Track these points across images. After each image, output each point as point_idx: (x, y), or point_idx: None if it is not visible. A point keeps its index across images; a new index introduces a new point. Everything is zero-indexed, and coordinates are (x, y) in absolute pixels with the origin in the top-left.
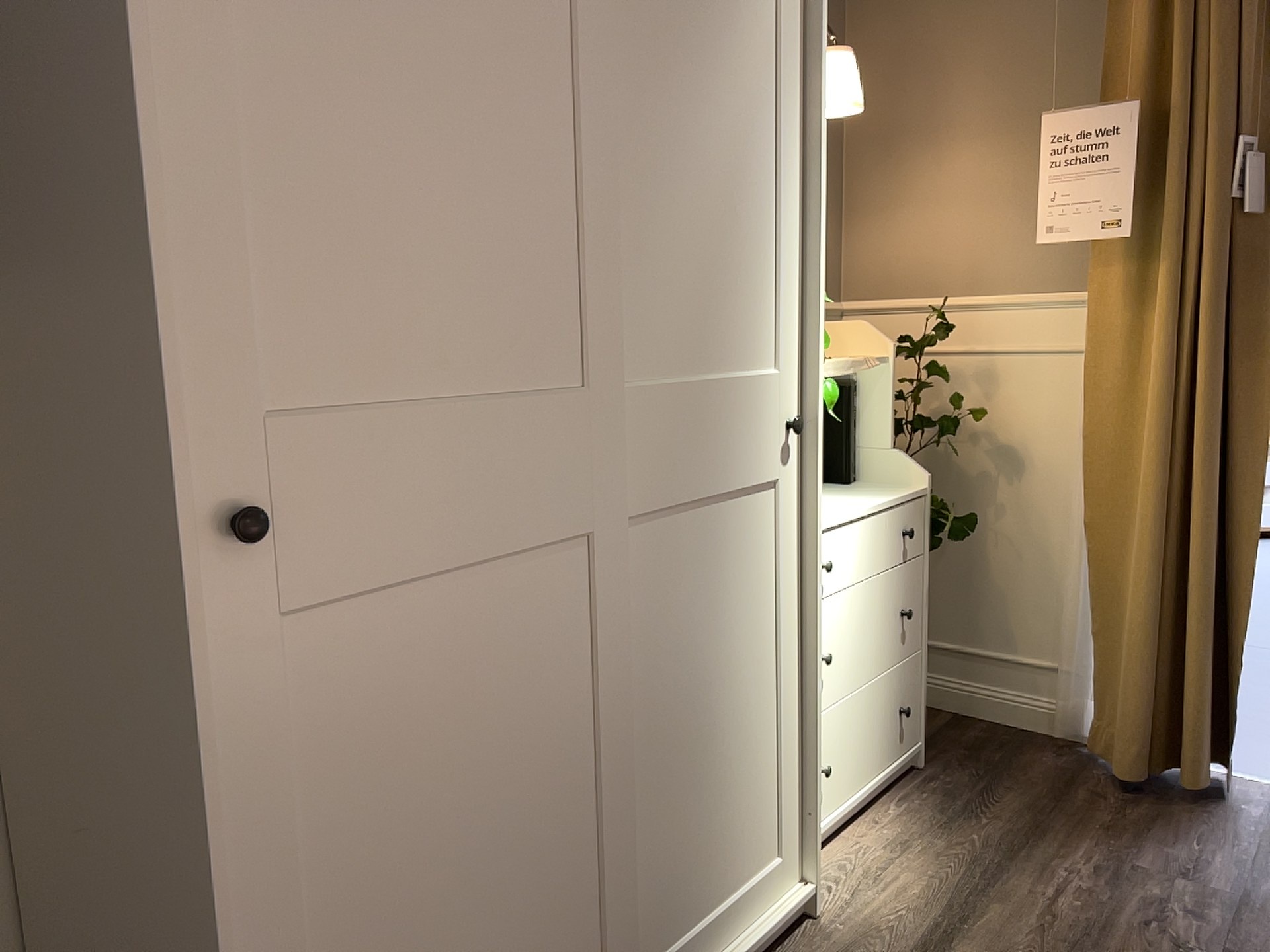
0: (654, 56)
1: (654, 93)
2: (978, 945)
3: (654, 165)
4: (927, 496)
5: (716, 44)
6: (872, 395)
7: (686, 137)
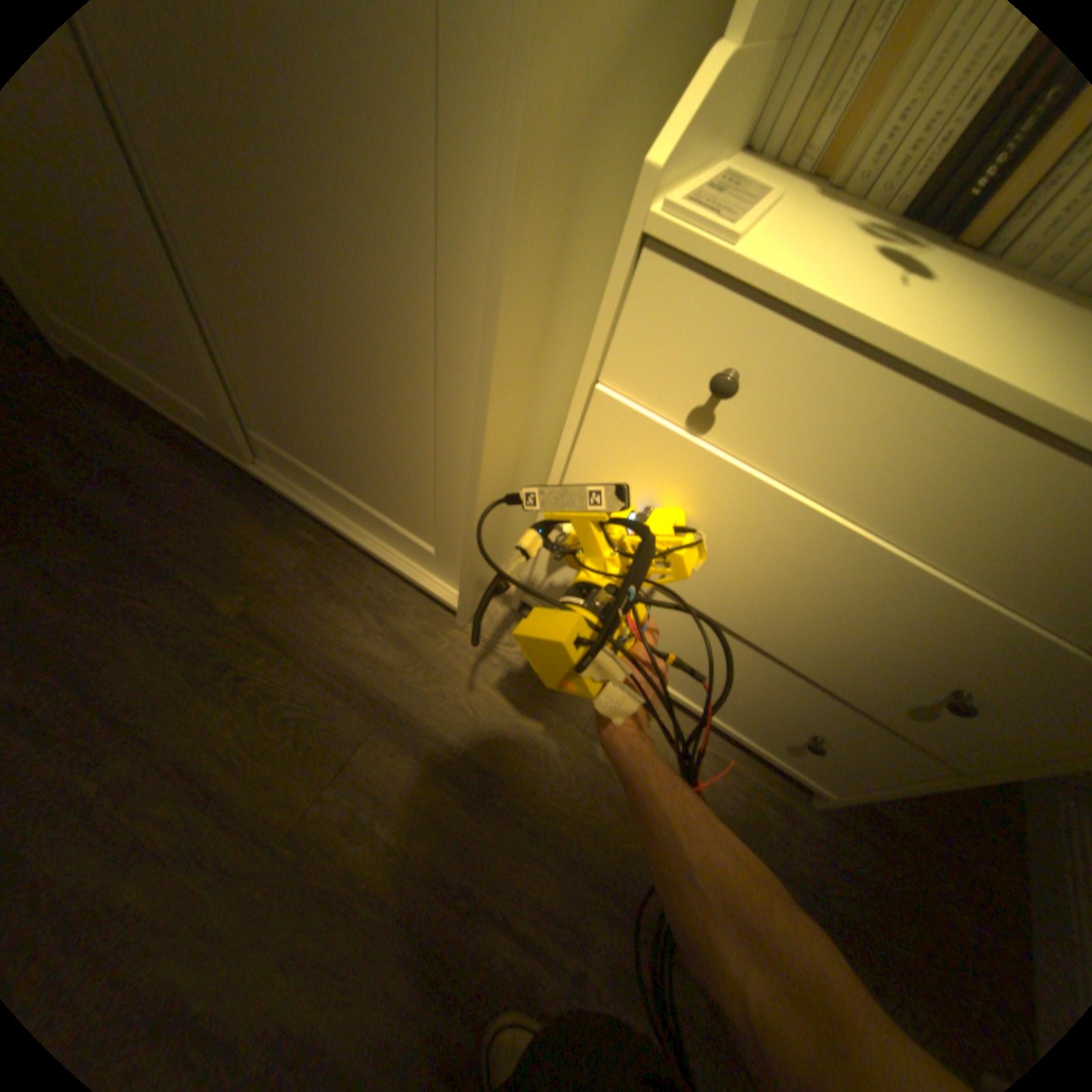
0: None
1: None
2: (412, 787)
3: None
4: None
5: None
6: None
7: None
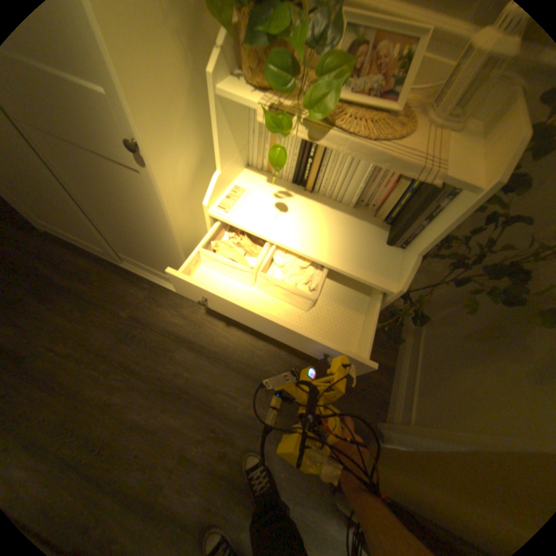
0: None
1: None
2: (193, 361)
3: None
4: (390, 294)
5: None
6: (453, 207)
7: None
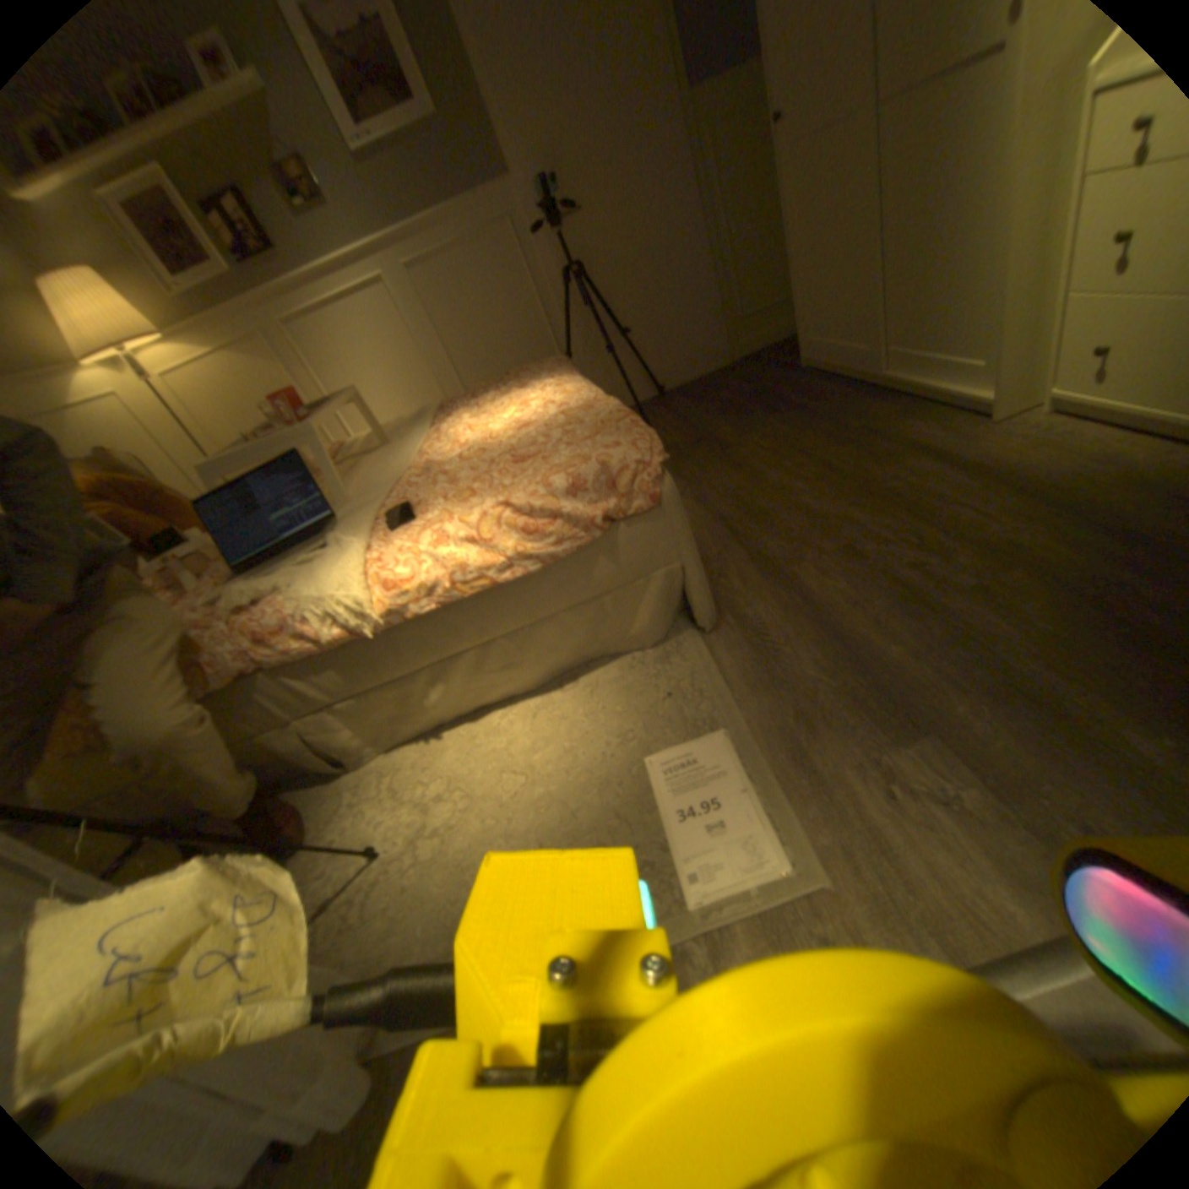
0: None
1: None
2: (938, 470)
3: None
4: None
5: None
6: None
7: None
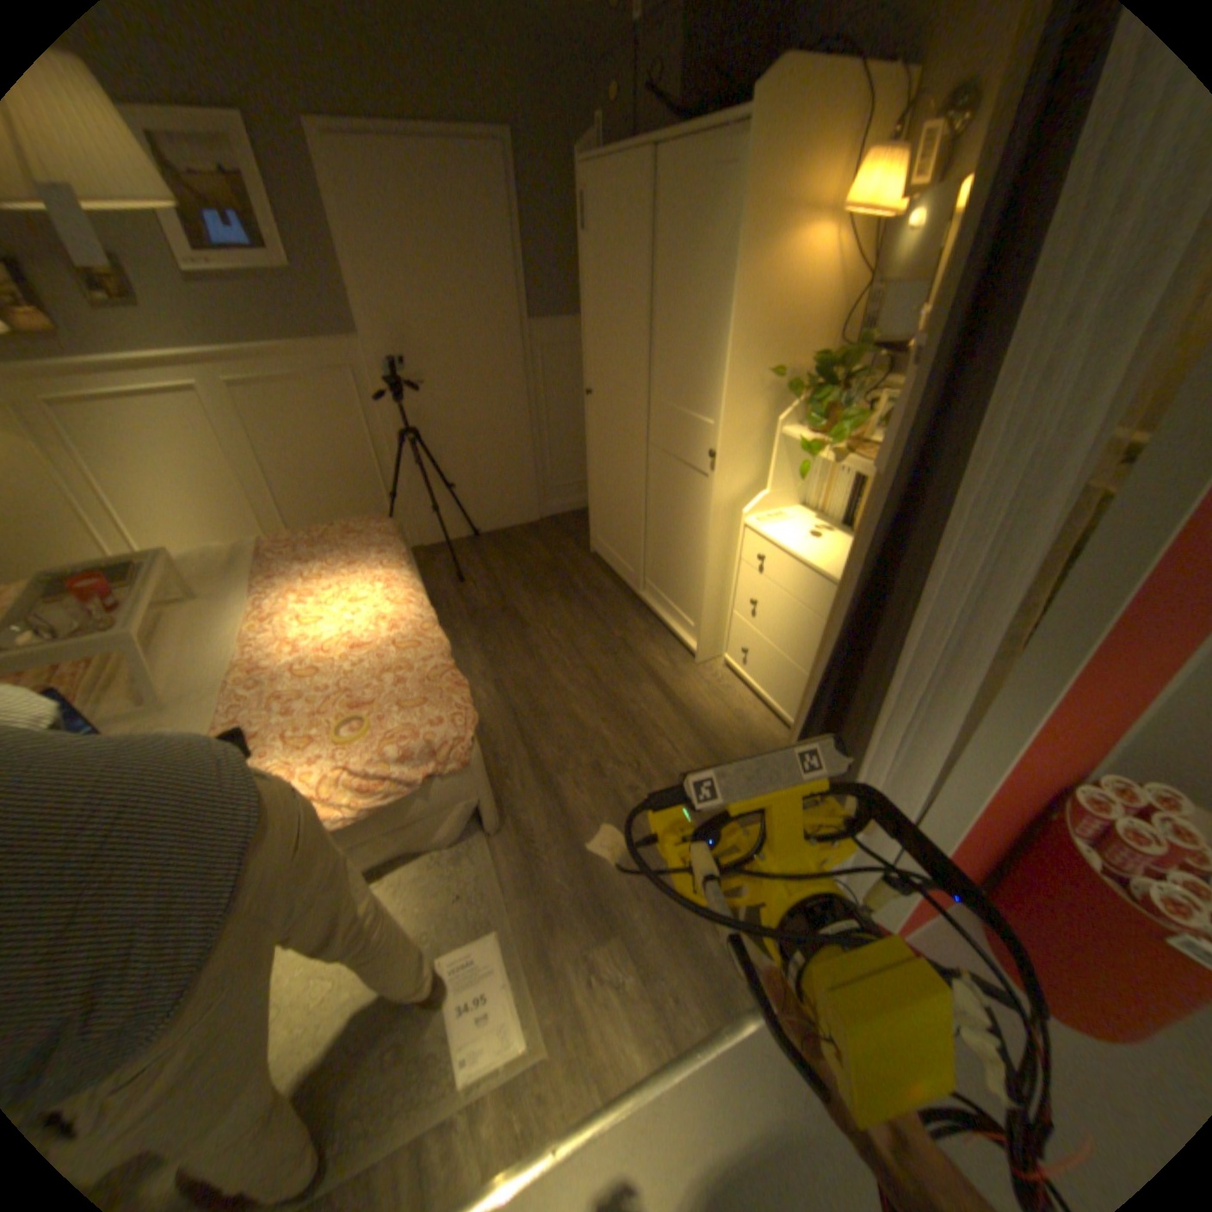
0: (671, 267)
1: (671, 283)
2: (656, 698)
3: (669, 315)
4: None
5: (697, 251)
6: None
7: (681, 301)
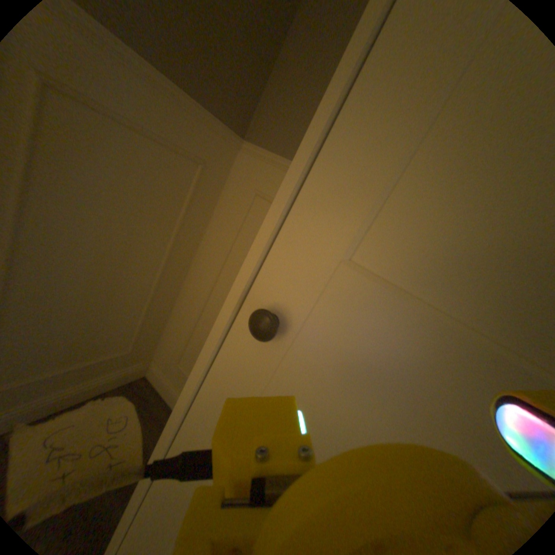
0: None
1: None
2: None
3: None
4: None
5: None
6: None
7: None
